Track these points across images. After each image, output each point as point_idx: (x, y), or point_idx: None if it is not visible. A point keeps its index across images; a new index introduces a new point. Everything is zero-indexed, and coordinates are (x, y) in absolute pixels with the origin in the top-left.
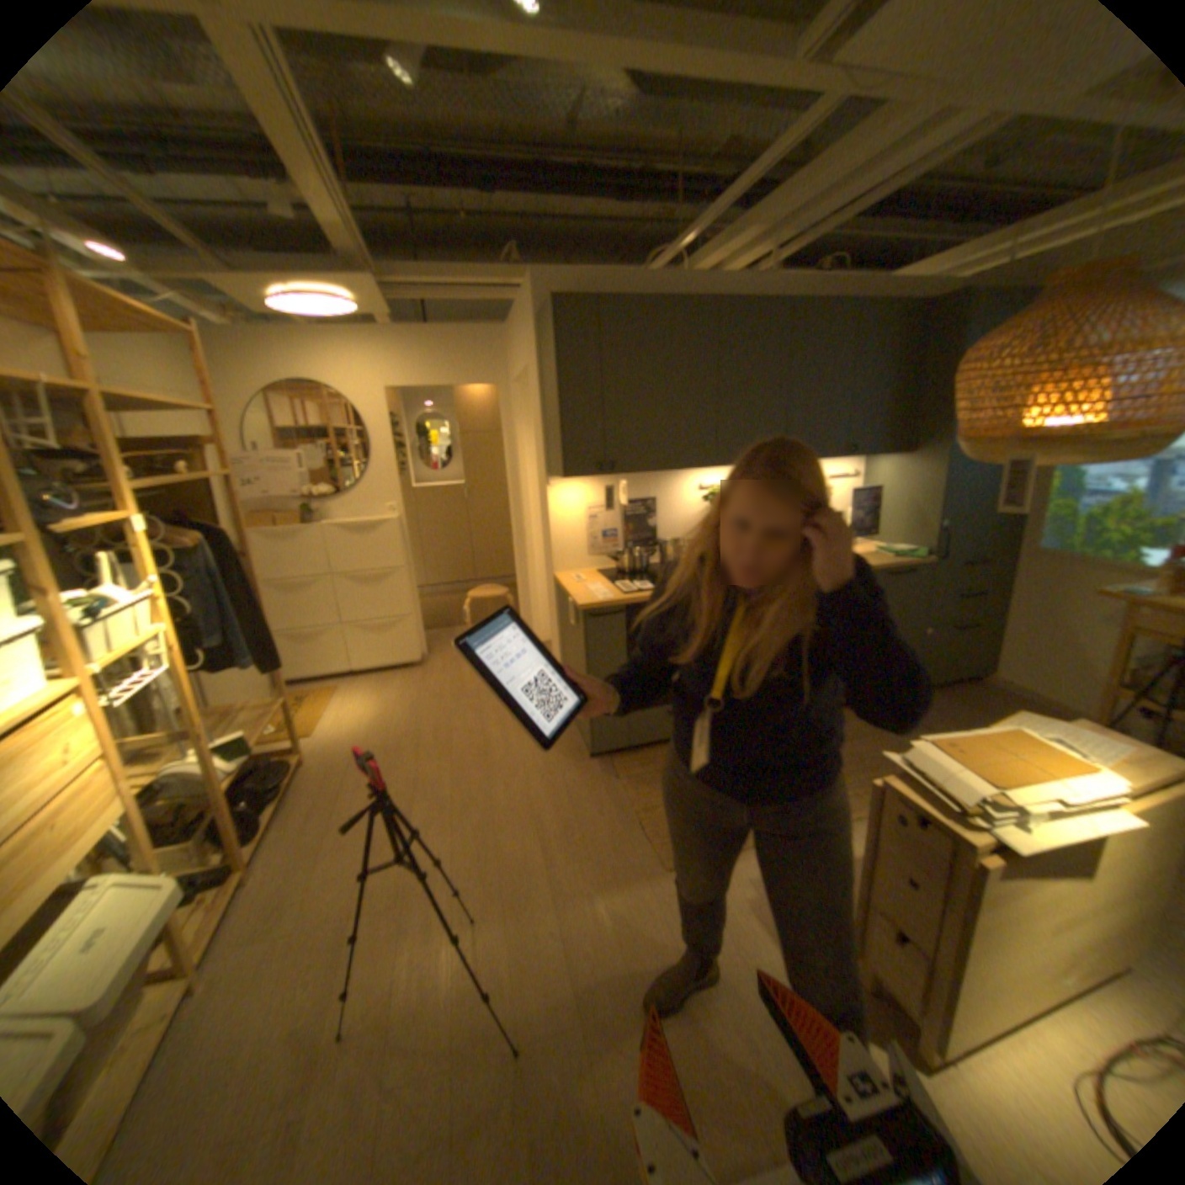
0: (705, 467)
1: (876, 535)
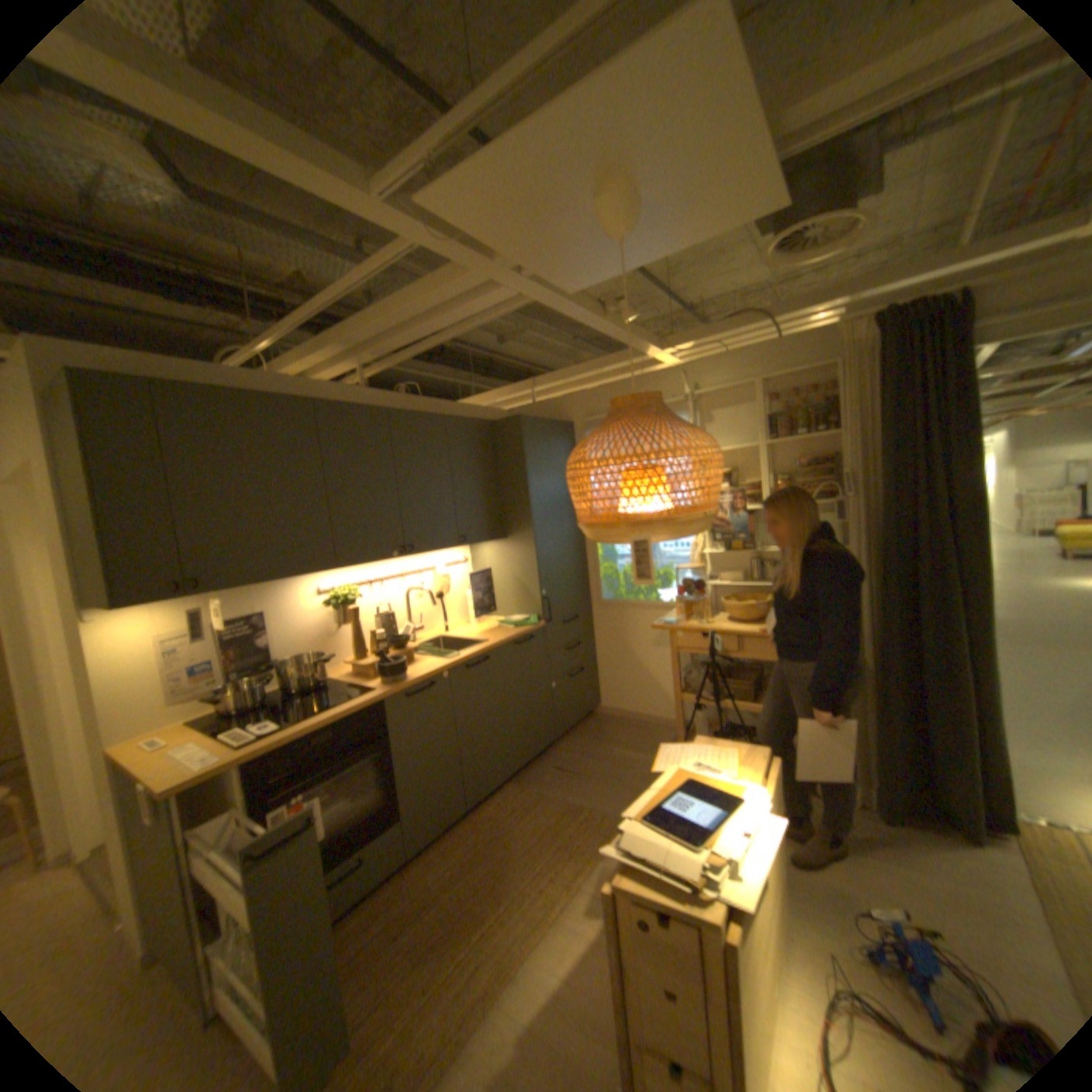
0: (326, 570)
1: (495, 611)
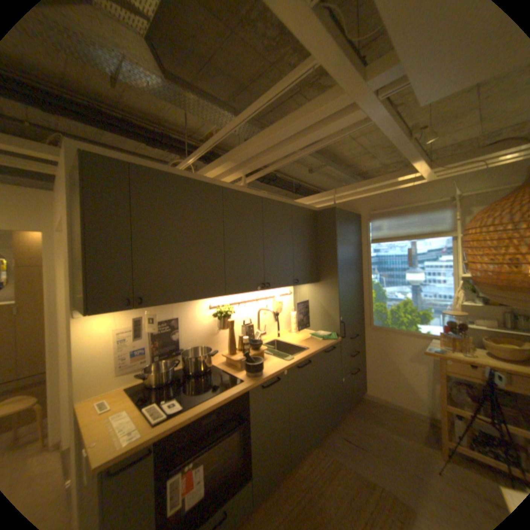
0: (219, 295)
1: (306, 325)
